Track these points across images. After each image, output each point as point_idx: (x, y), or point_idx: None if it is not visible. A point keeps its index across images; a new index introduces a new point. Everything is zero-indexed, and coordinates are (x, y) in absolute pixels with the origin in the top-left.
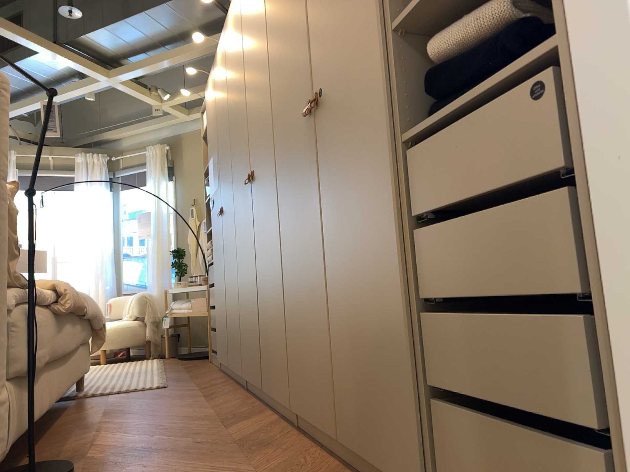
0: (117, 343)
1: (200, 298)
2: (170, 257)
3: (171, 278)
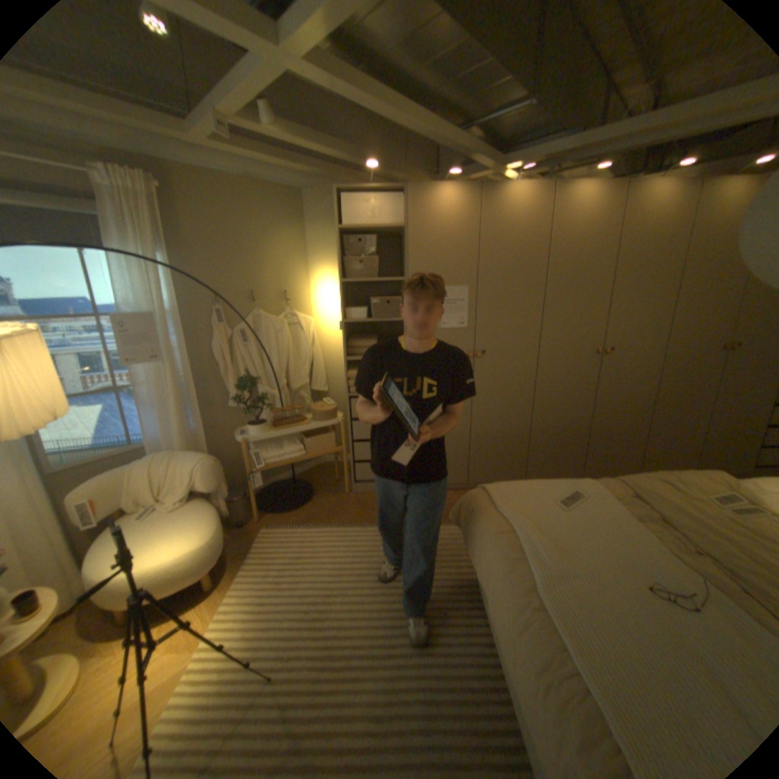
0: (220, 554)
1: (317, 439)
2: (180, 389)
3: (187, 422)
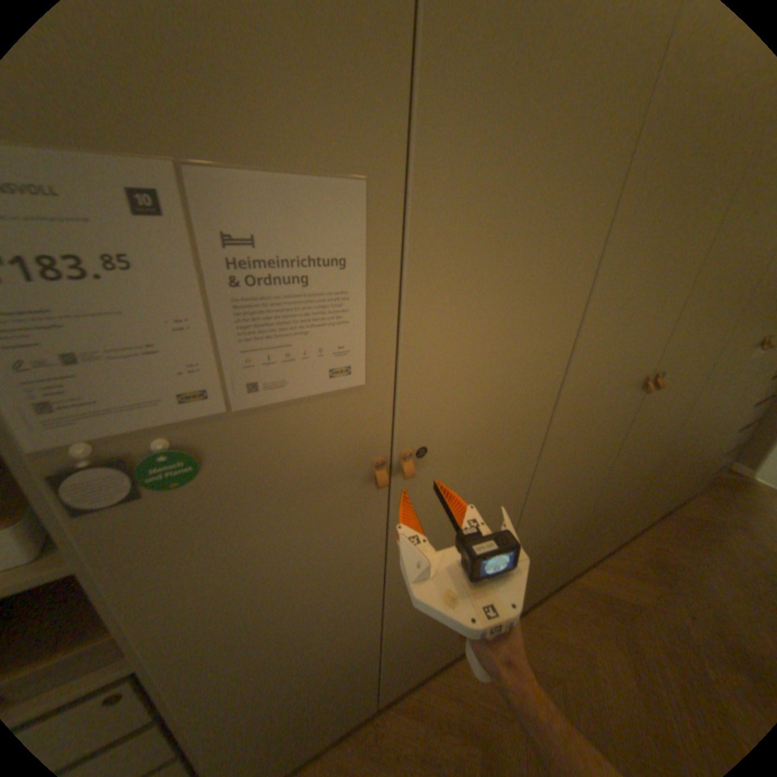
0: None
1: None
2: None
3: None
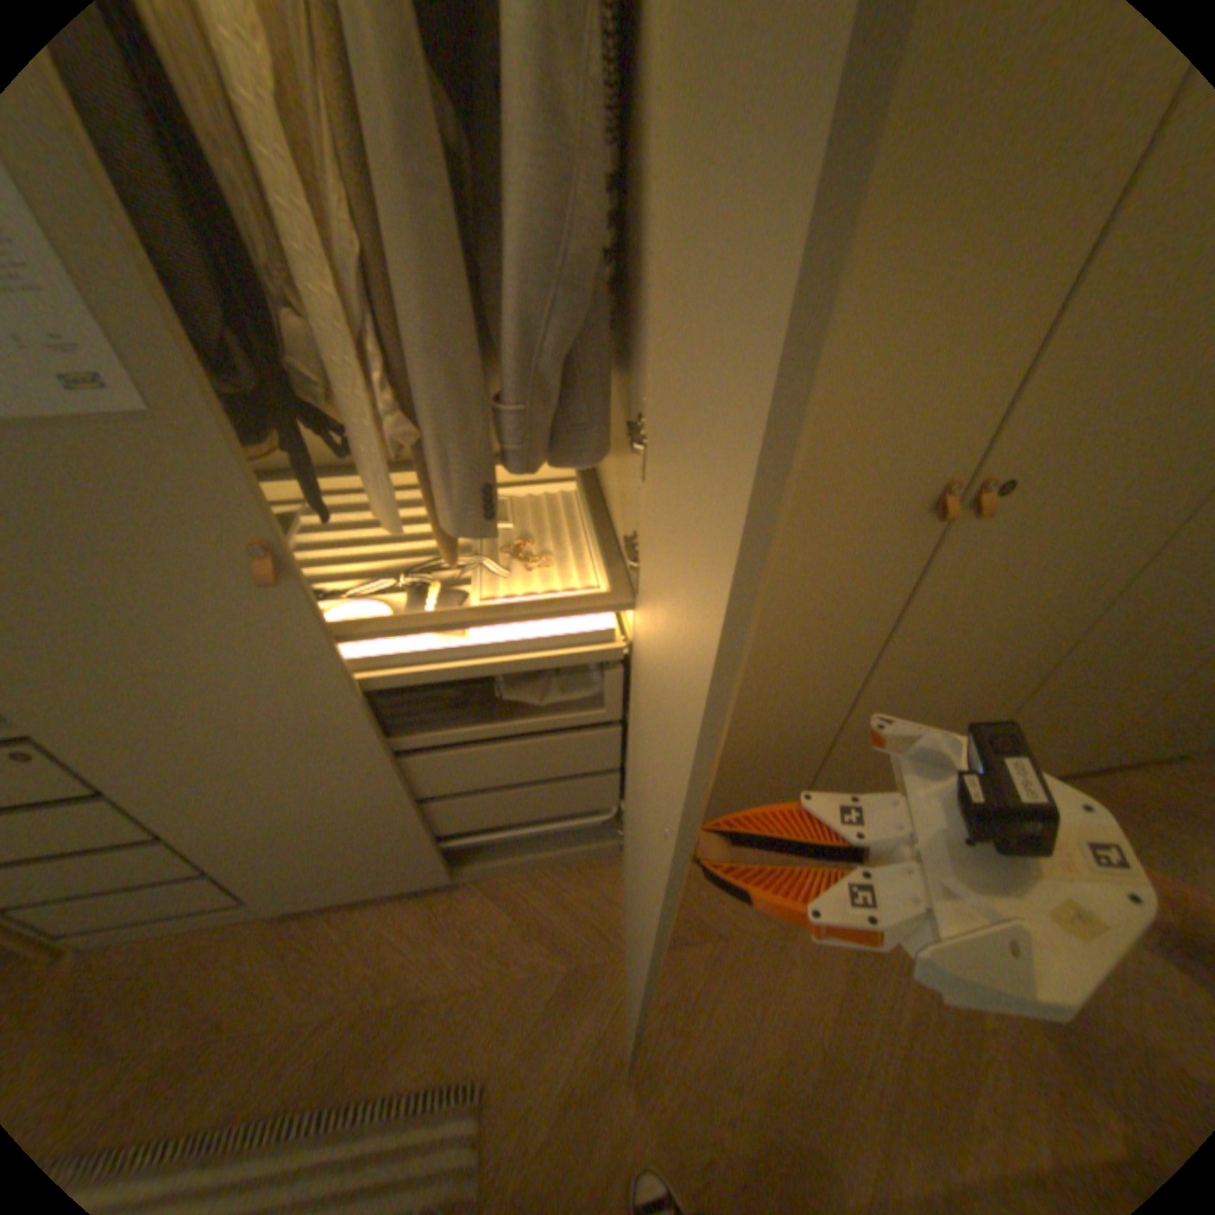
0: None
1: None
2: None
3: None
